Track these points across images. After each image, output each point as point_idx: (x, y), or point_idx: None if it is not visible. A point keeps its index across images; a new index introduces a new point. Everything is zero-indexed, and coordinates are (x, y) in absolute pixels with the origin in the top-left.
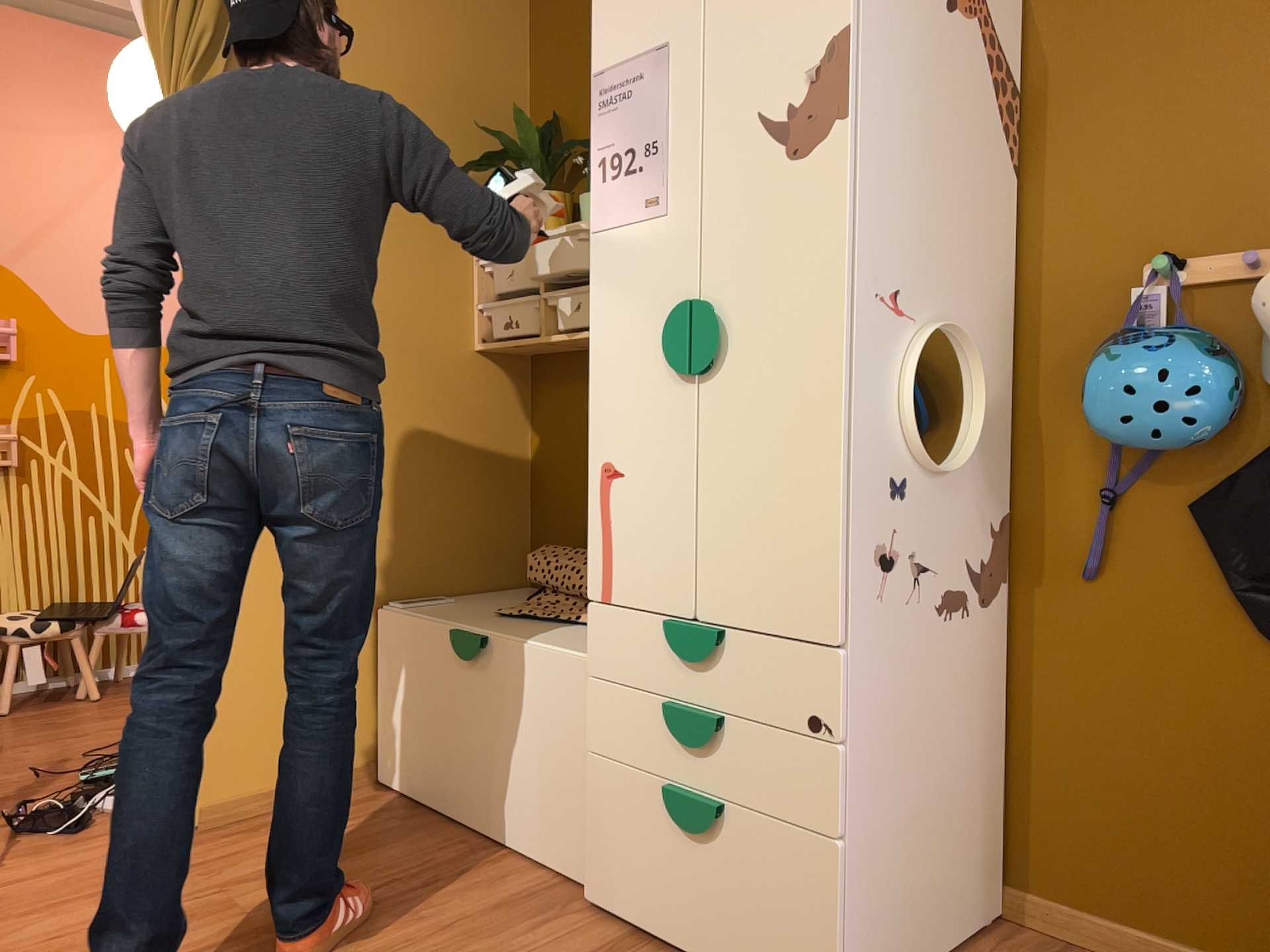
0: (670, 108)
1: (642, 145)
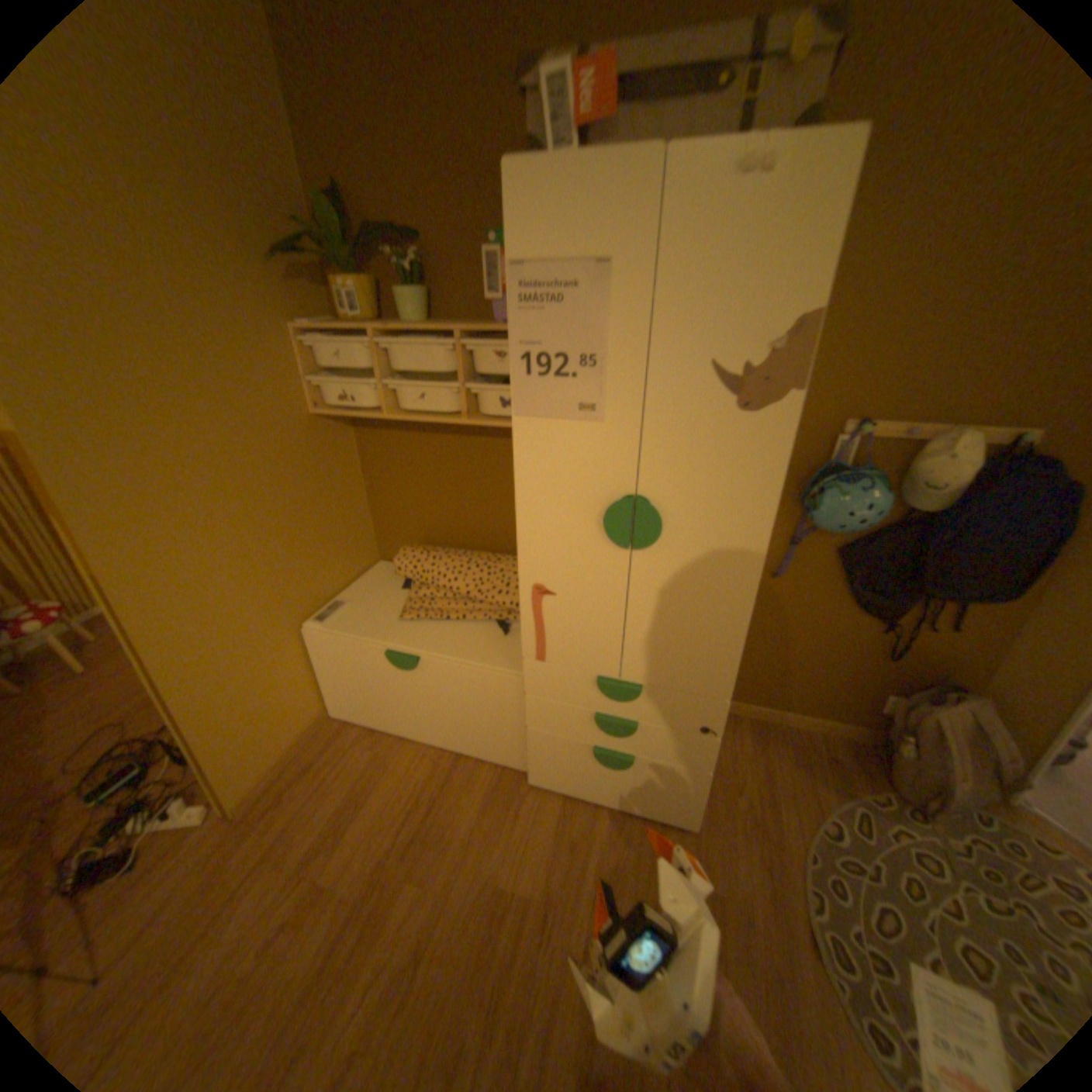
0: (611, 327)
1: (576, 353)
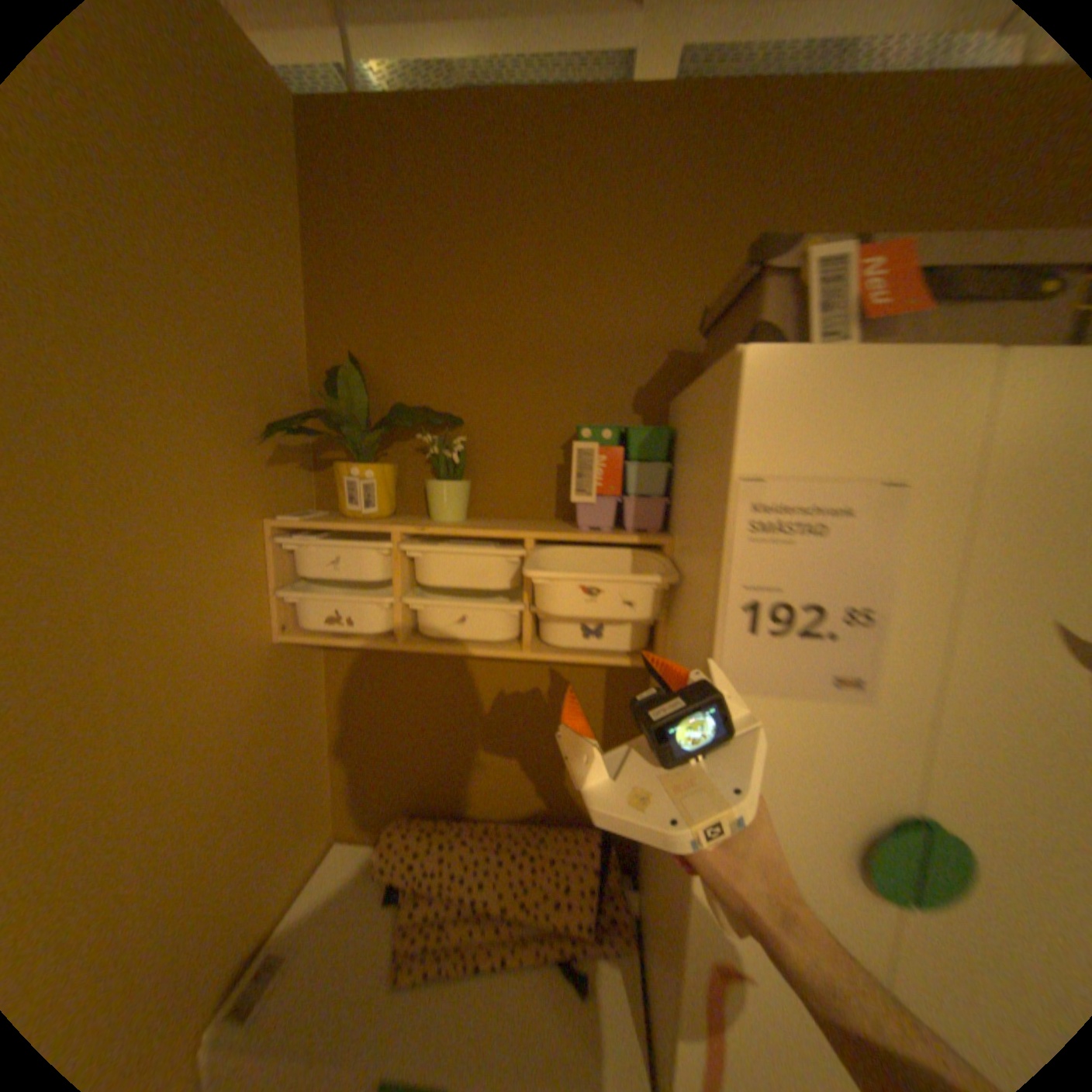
0: (904, 571)
1: (843, 605)
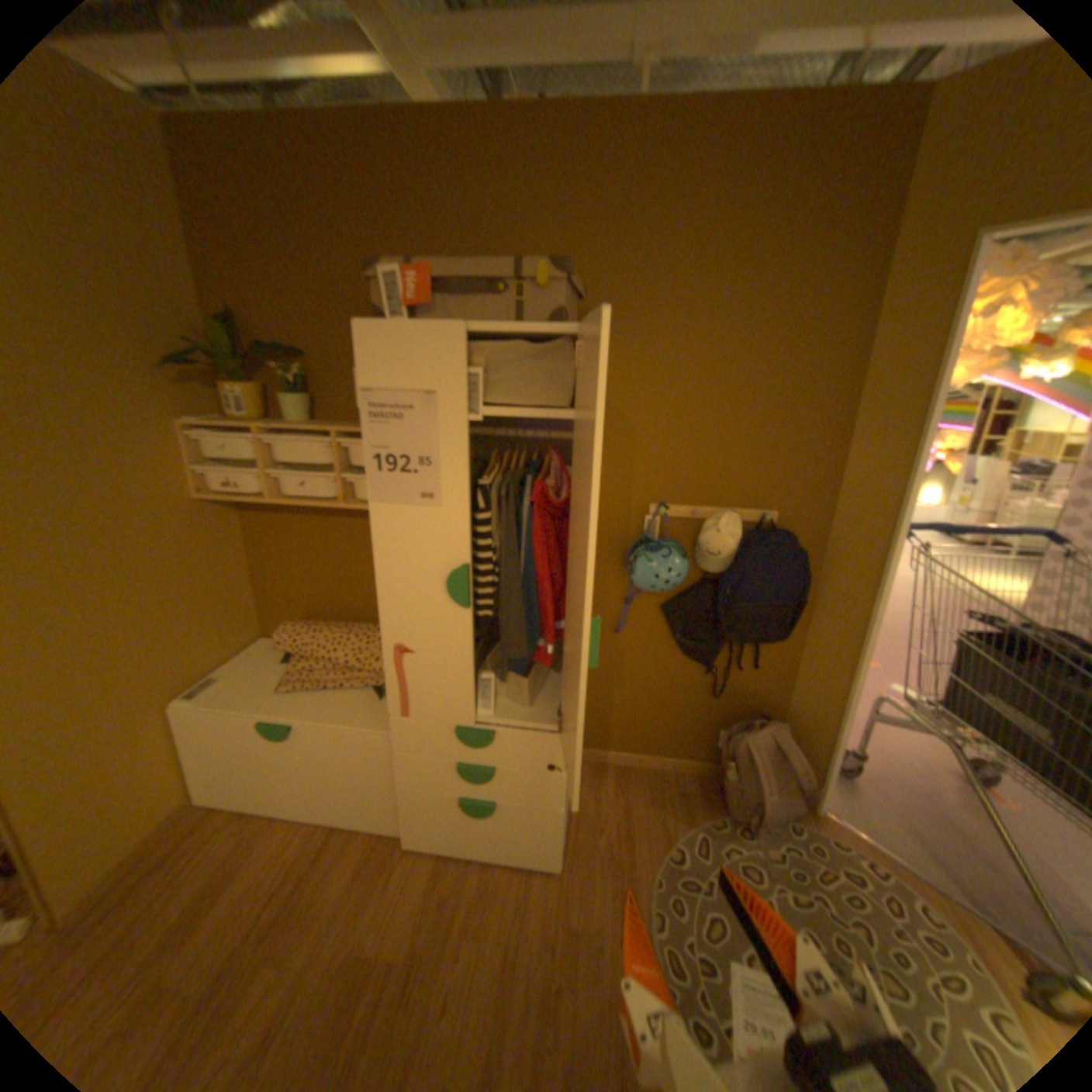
0: (441, 439)
1: (416, 457)
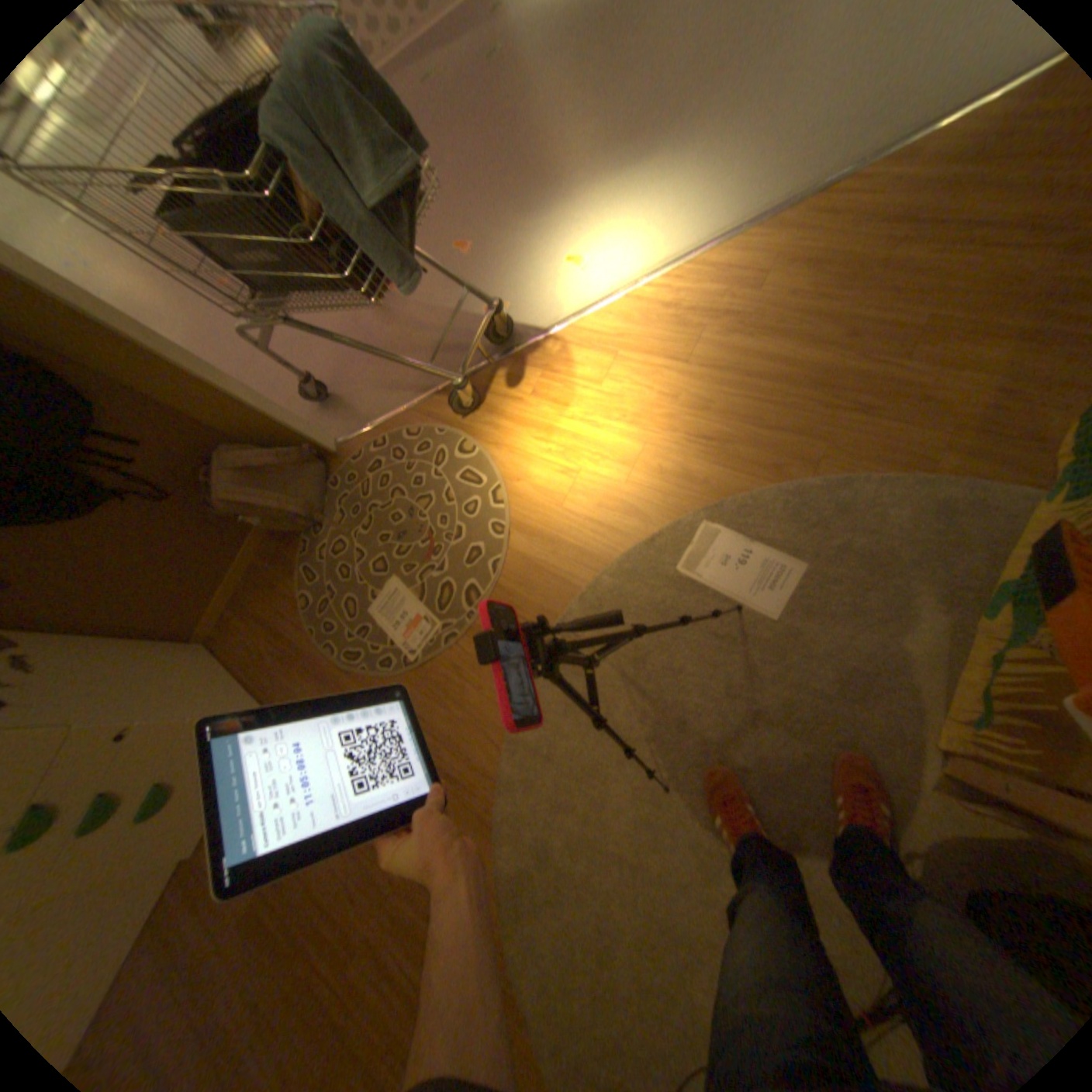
0: None
1: None
